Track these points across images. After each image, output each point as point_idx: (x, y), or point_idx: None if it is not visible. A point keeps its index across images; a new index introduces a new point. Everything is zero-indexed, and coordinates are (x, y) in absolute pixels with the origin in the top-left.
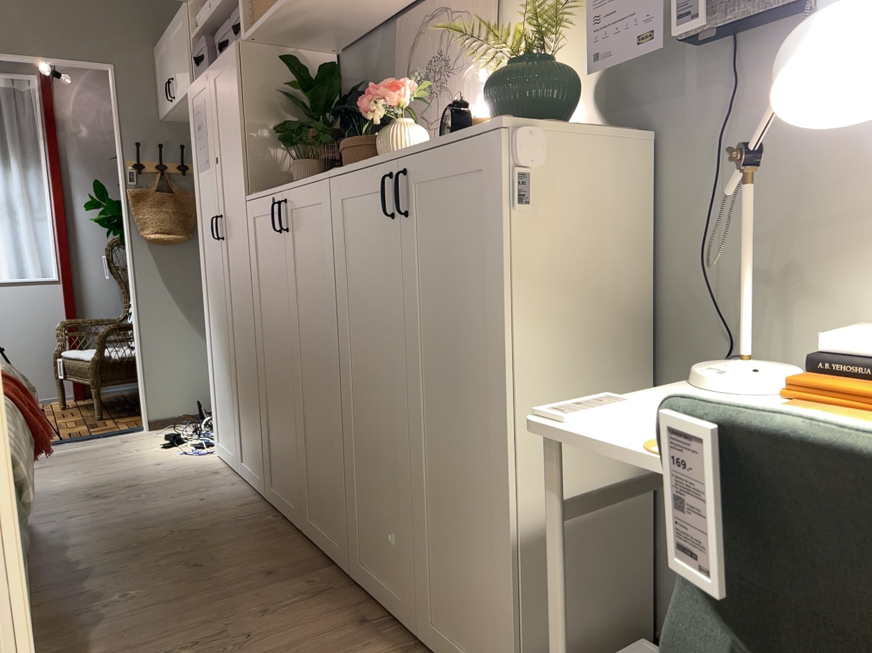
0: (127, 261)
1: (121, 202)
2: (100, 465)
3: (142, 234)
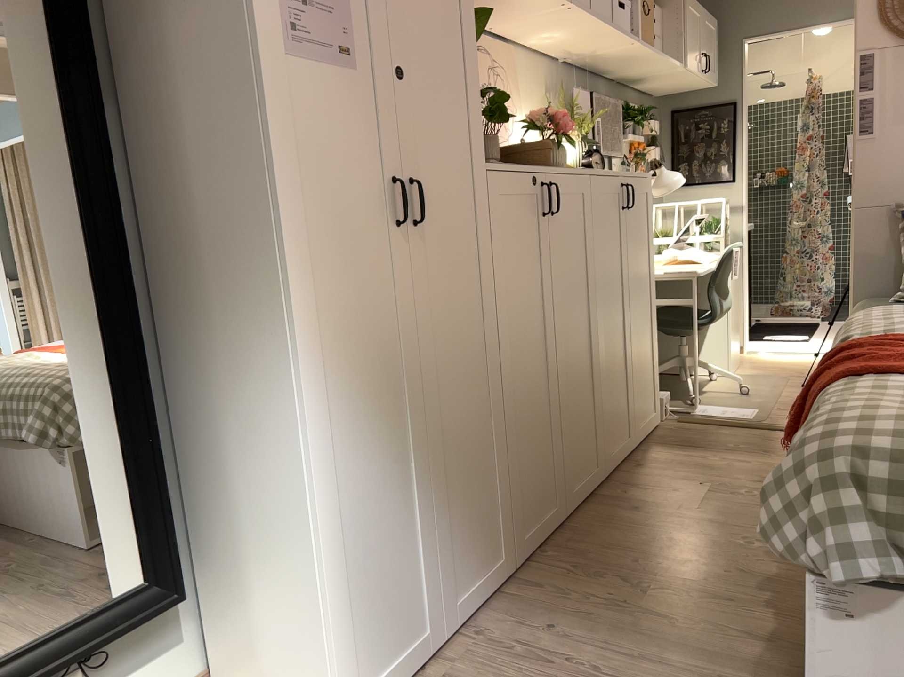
0: None
1: None
2: None
3: None
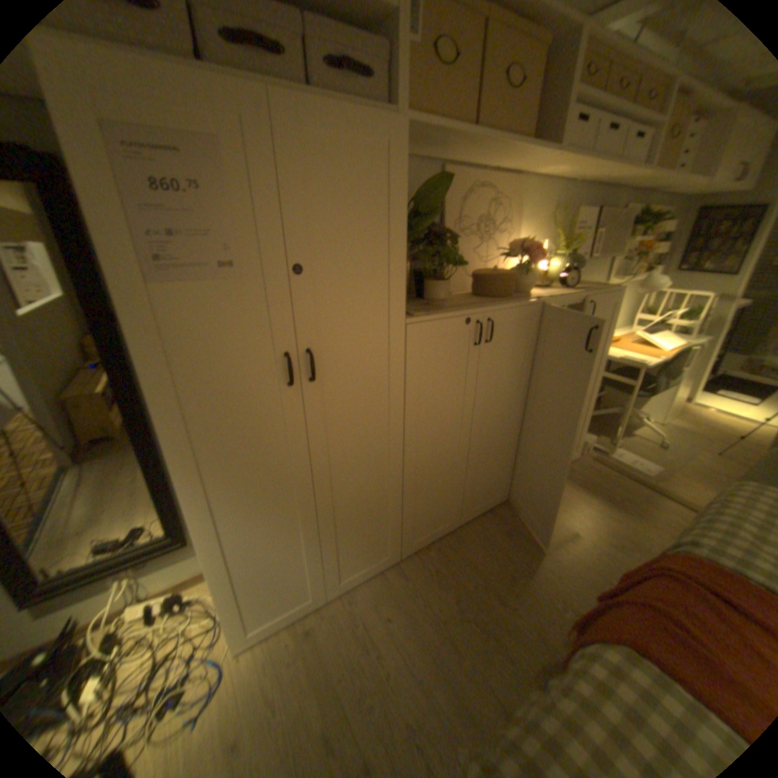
0: None
1: None
2: None
3: None
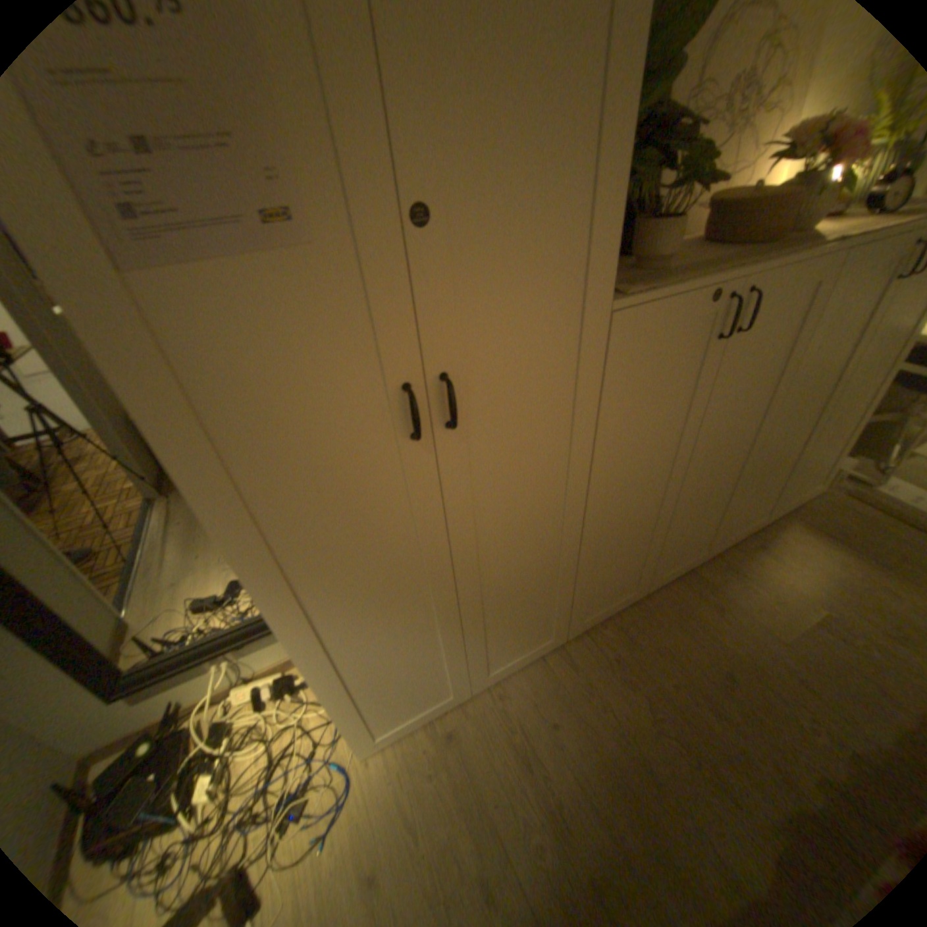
0: None
1: None
2: None
3: None
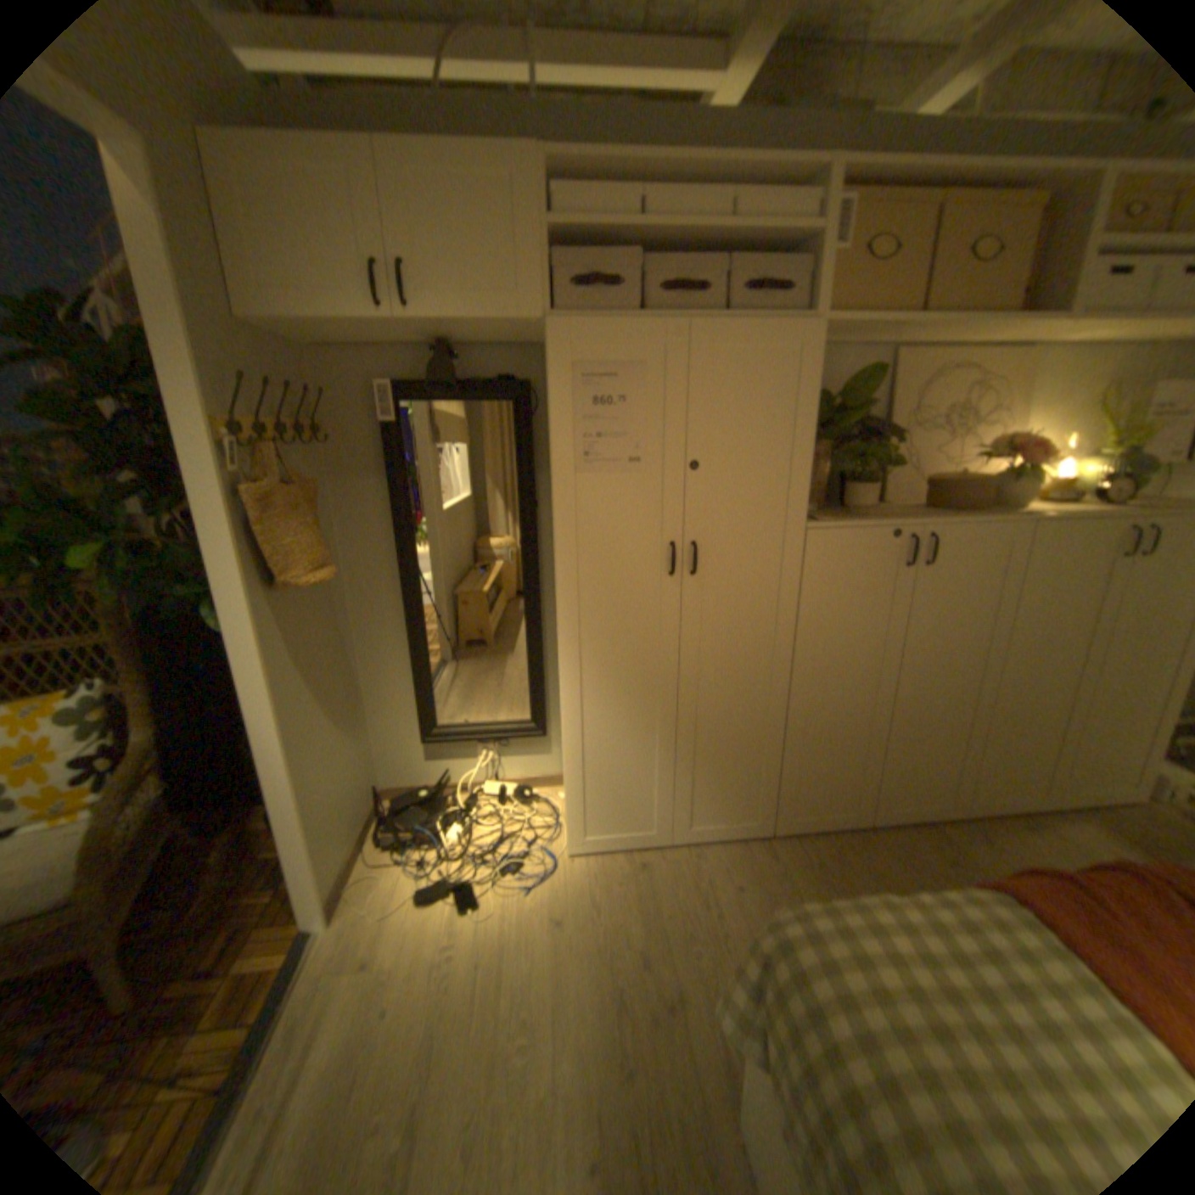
0: (233, 646)
1: (199, 513)
2: (493, 1007)
3: (265, 581)
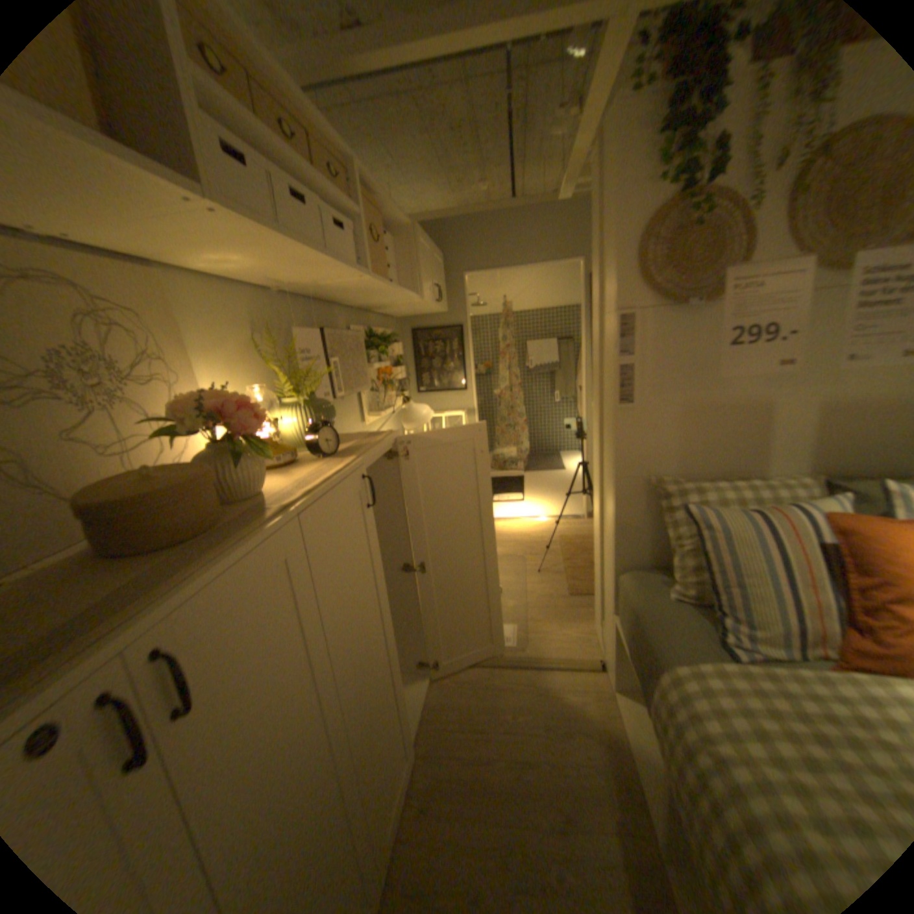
0: None
1: None
2: None
3: None
